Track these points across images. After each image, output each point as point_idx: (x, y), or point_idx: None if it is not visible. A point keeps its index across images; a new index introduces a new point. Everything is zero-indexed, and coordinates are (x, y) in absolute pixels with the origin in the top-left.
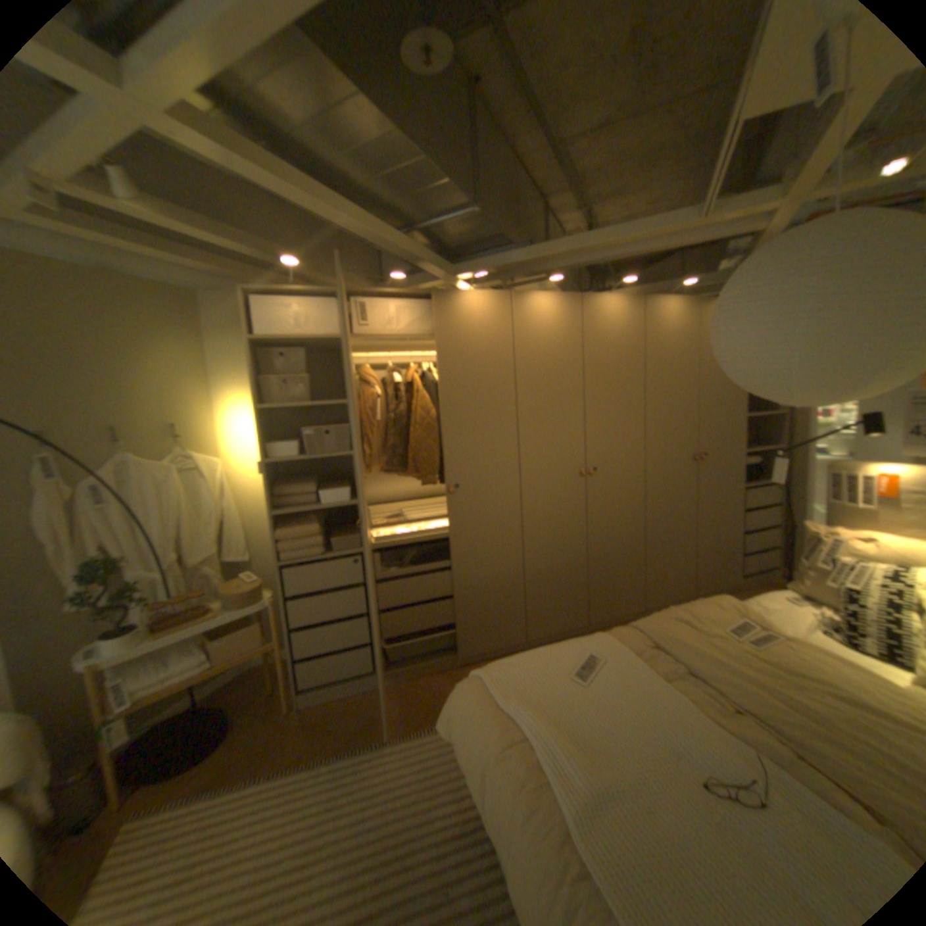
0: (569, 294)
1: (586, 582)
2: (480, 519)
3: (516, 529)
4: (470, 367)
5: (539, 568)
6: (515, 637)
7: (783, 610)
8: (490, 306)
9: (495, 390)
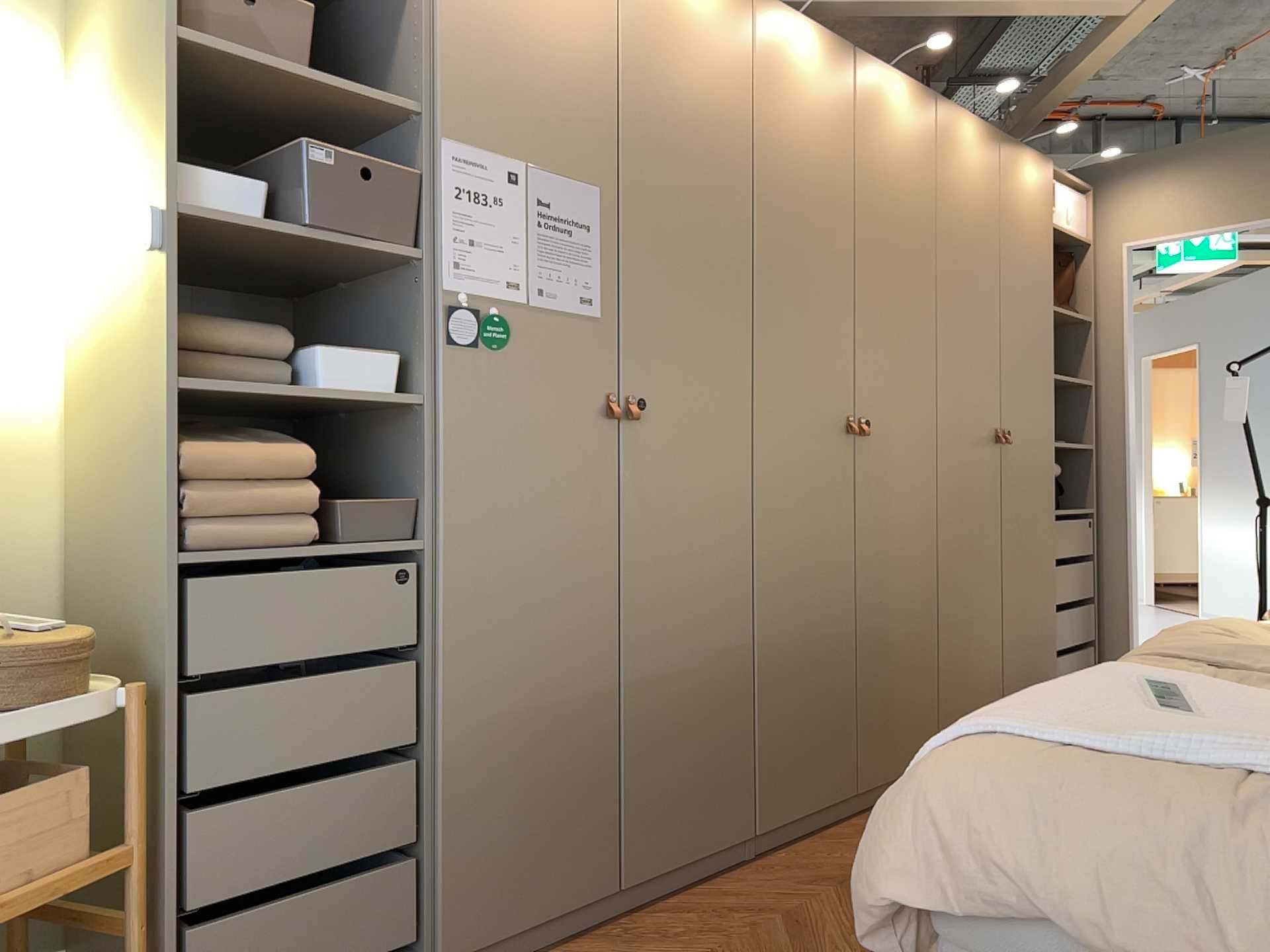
0: (831, 42)
1: (843, 687)
2: (673, 500)
3: (737, 536)
4: (673, 122)
5: (772, 642)
6: (726, 822)
7: None
8: (712, 4)
9: (712, 194)
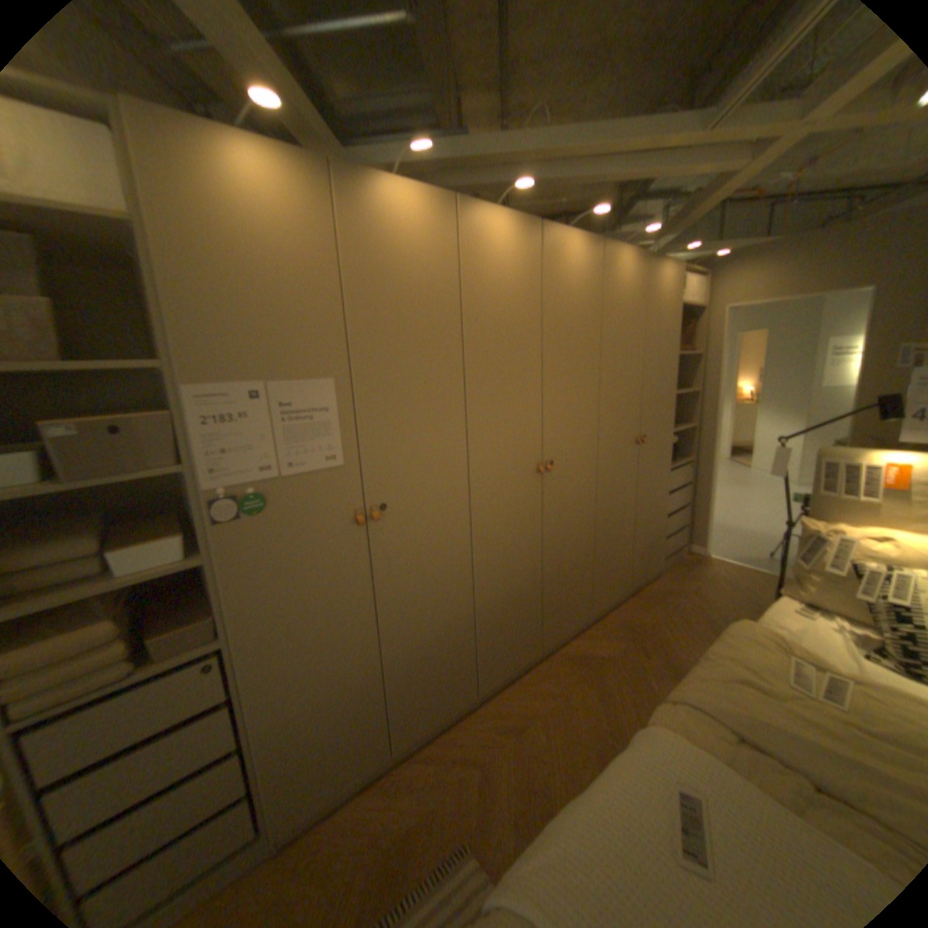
0: (530, 219)
1: (541, 603)
2: (419, 551)
3: (467, 555)
4: (401, 313)
5: (493, 601)
6: (466, 697)
7: (804, 629)
8: (429, 215)
9: (437, 354)
